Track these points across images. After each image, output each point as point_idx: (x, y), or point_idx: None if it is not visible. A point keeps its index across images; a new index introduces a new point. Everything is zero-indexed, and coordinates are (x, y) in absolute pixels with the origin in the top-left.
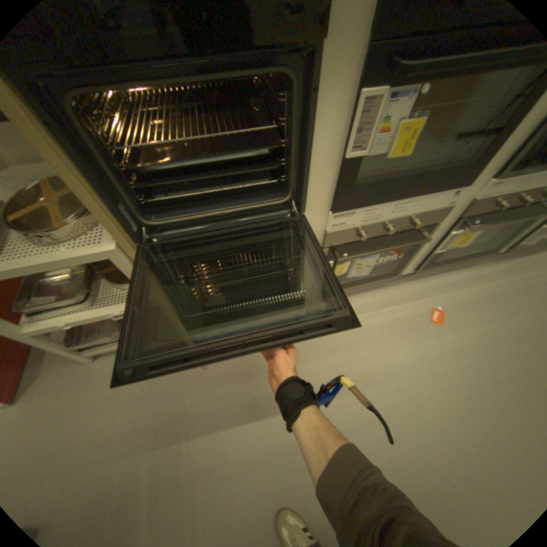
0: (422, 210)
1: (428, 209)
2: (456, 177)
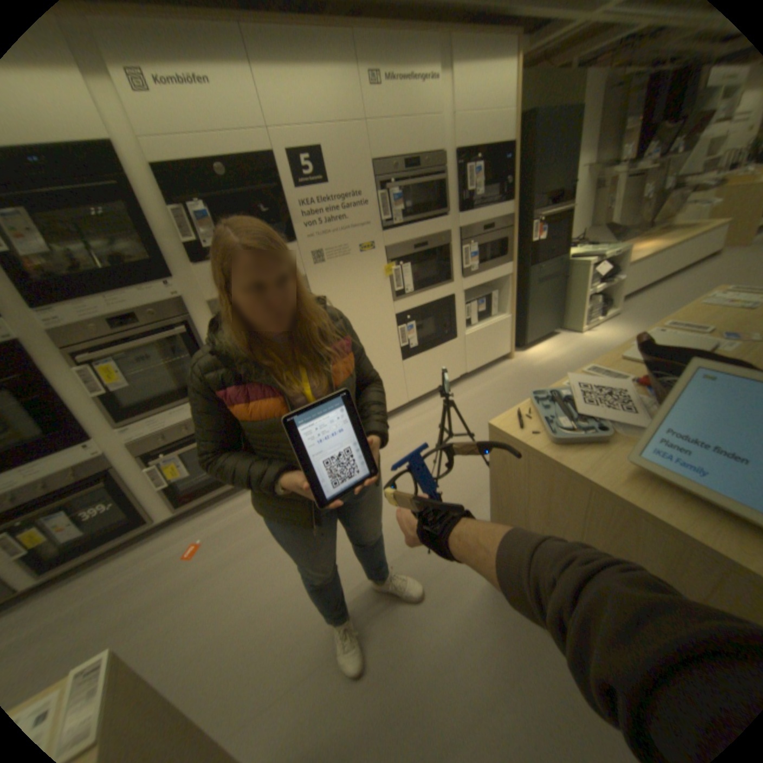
0: (66, 468)
1: (73, 466)
2: (62, 442)
